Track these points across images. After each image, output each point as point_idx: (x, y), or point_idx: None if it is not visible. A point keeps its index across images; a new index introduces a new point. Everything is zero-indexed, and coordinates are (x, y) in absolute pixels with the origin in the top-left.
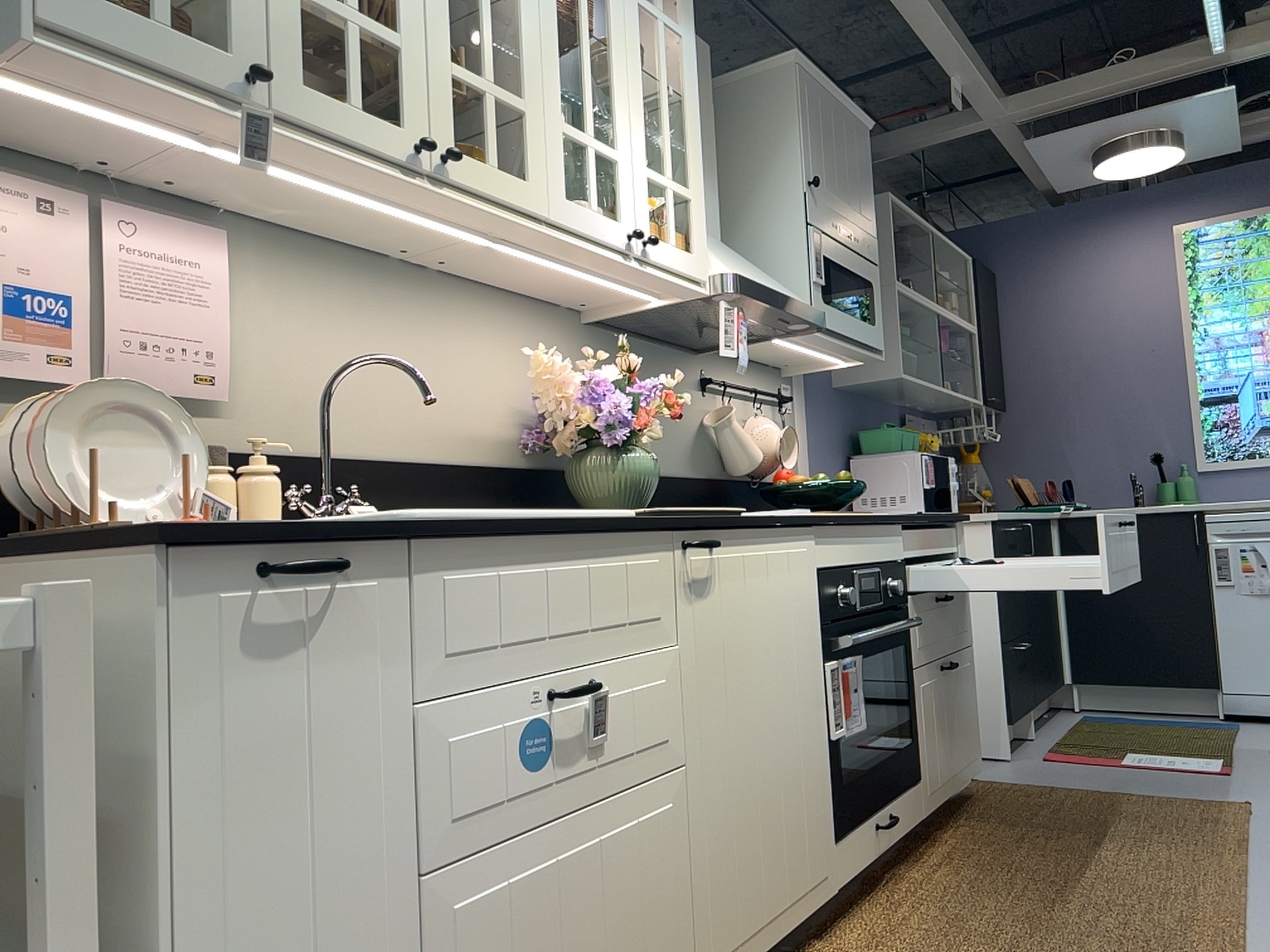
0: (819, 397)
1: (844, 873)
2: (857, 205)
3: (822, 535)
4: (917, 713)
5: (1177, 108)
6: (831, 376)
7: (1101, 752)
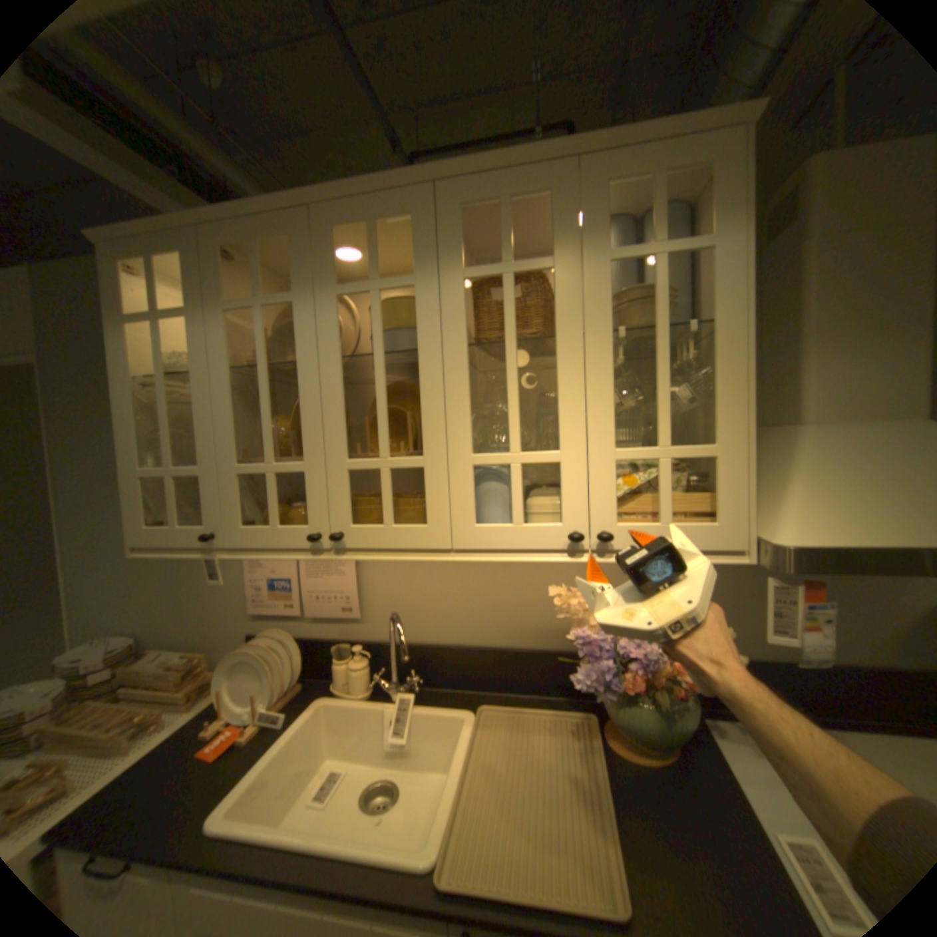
0: None
1: None
2: None
3: None
4: None
5: None
6: None
7: None
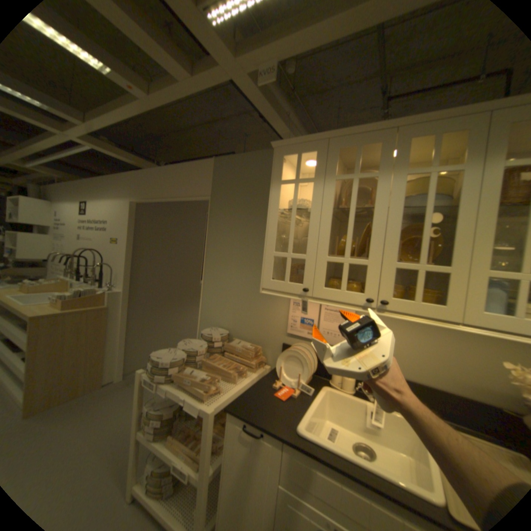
0: None
1: None
2: None
3: None
4: None
5: None
6: None
7: None
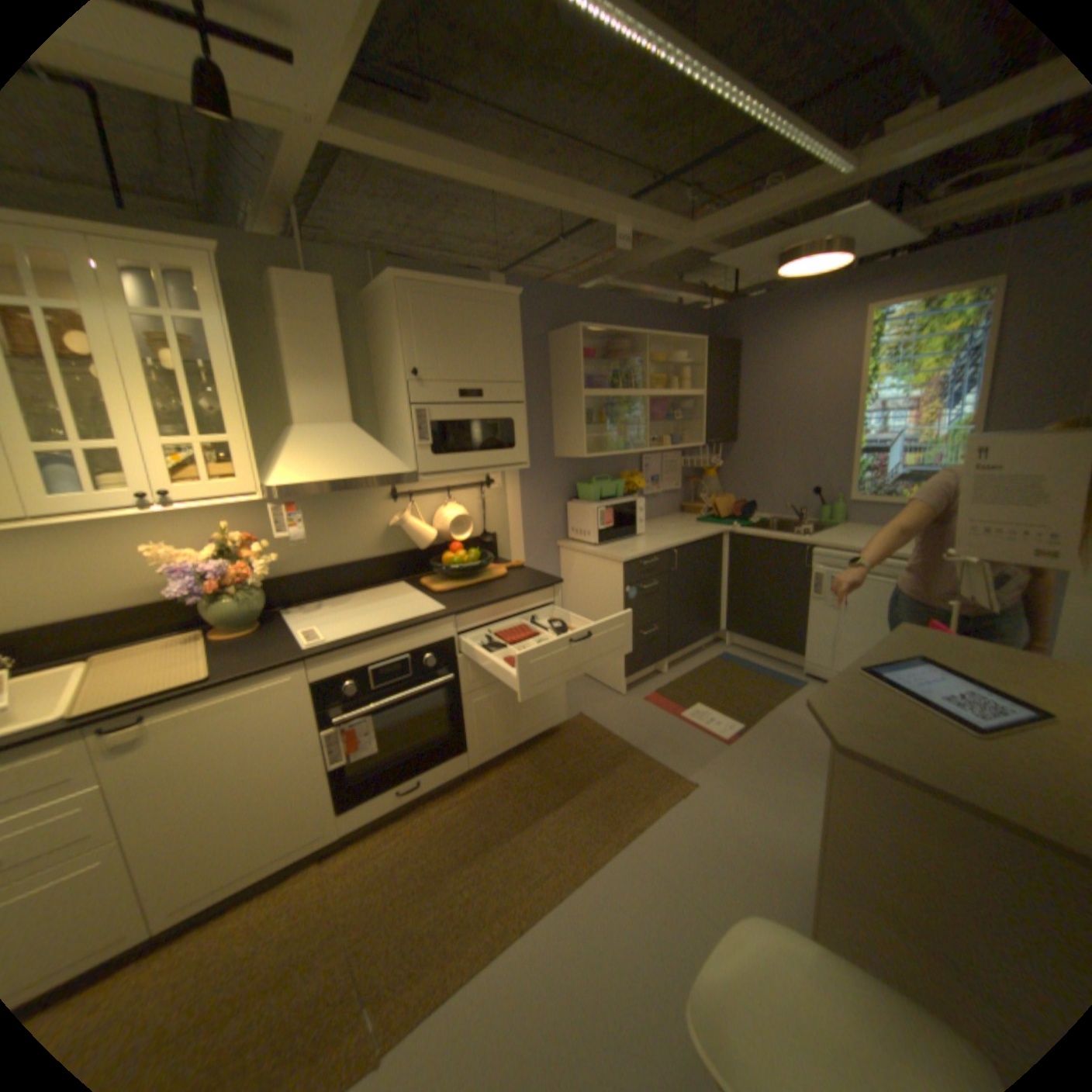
0: (532, 470)
1: (346, 829)
2: (489, 365)
3: (315, 663)
4: (464, 719)
5: (823, 224)
6: (549, 452)
7: (684, 700)
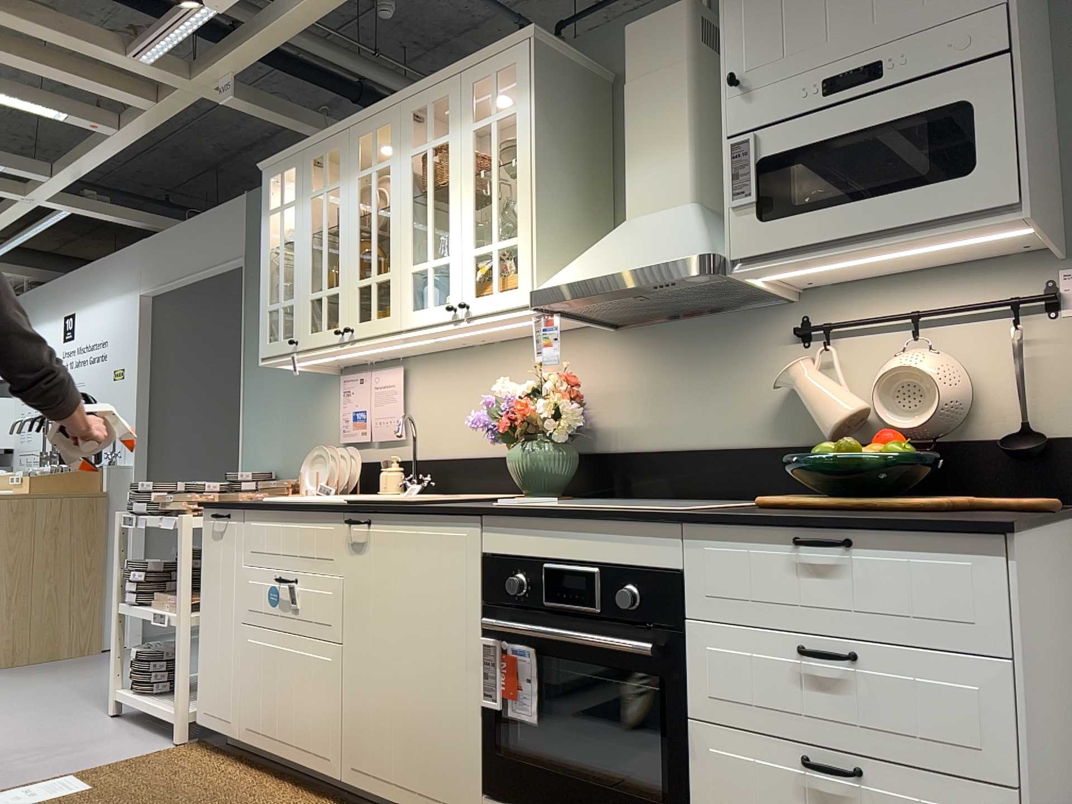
0: None
1: None
2: (899, 4)
3: (490, 525)
4: (692, 780)
5: None
6: None
7: None
